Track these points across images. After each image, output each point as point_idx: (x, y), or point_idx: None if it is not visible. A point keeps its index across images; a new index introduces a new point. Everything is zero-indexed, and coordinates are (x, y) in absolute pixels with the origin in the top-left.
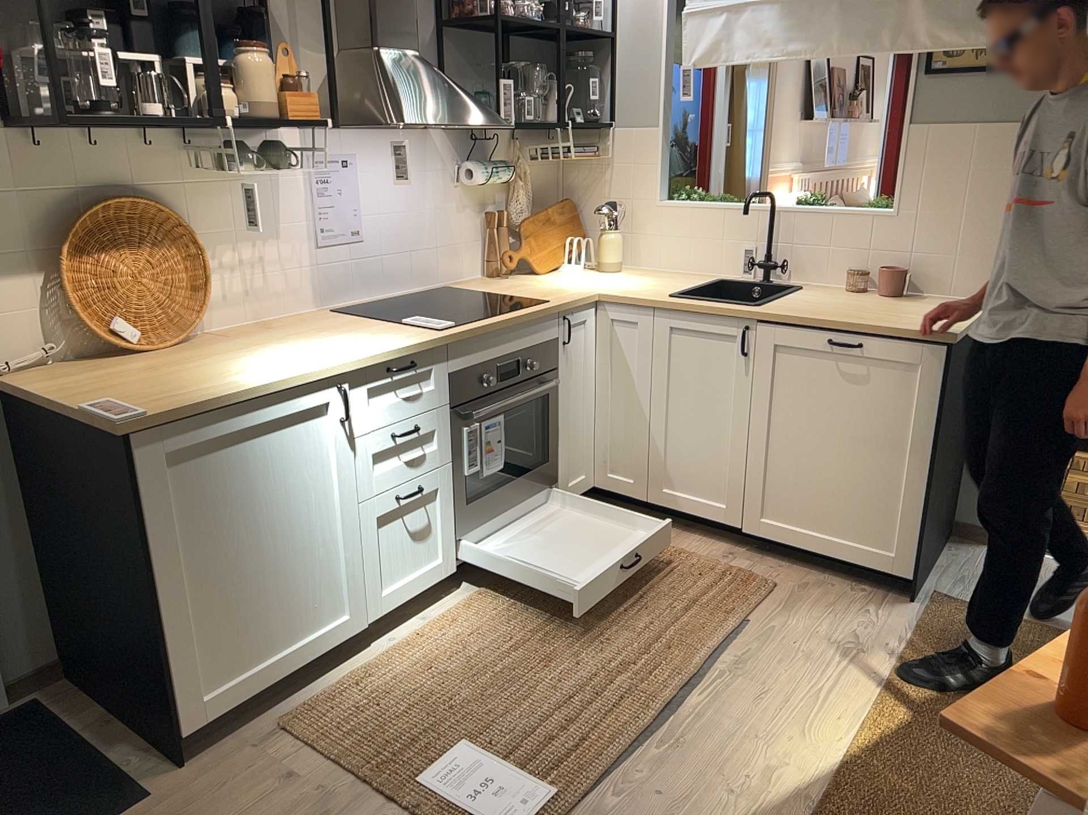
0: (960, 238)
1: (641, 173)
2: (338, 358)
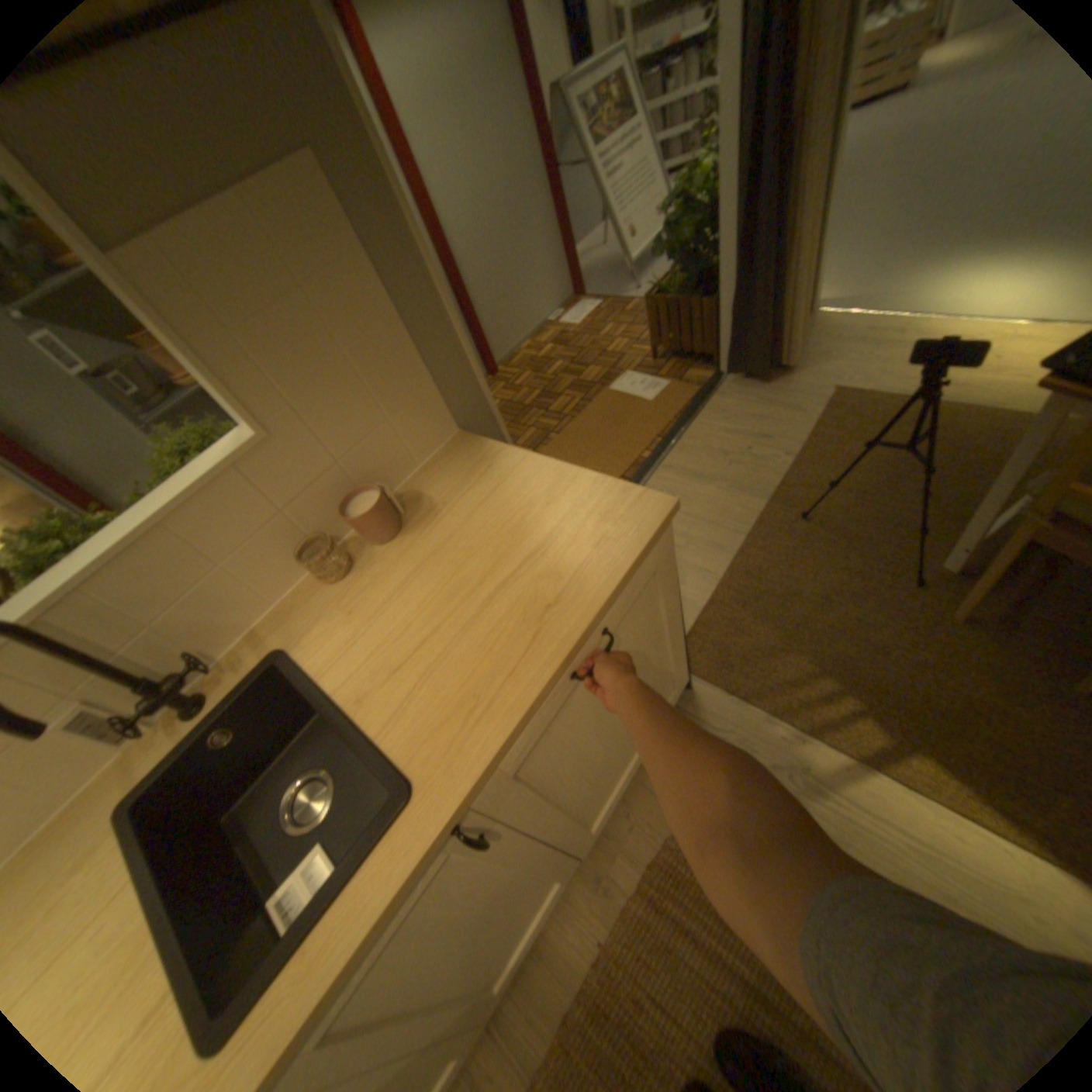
0: (373, 397)
1: None
2: None
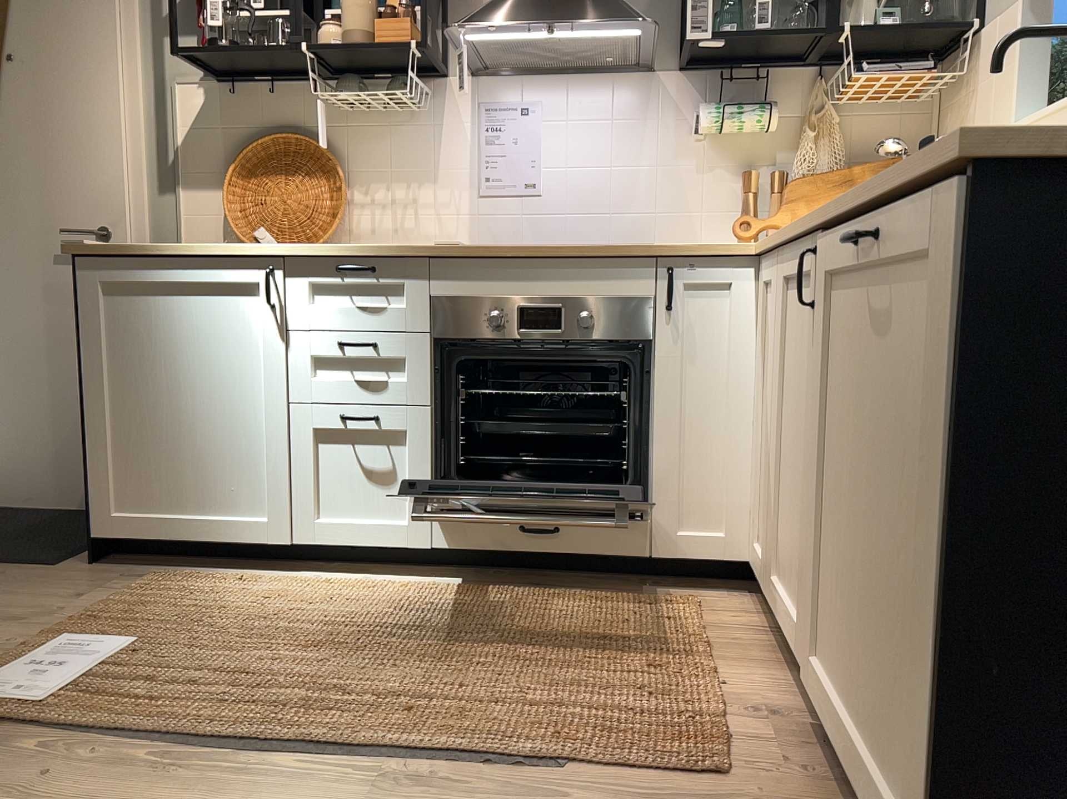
0: None
1: (997, 89)
2: (289, 246)
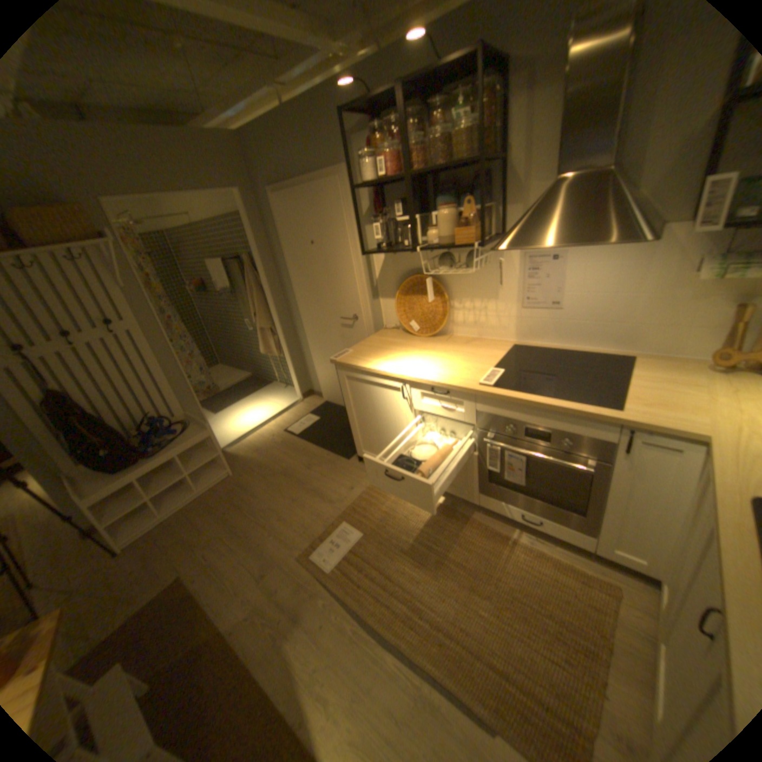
0: None
1: None
2: (411, 371)
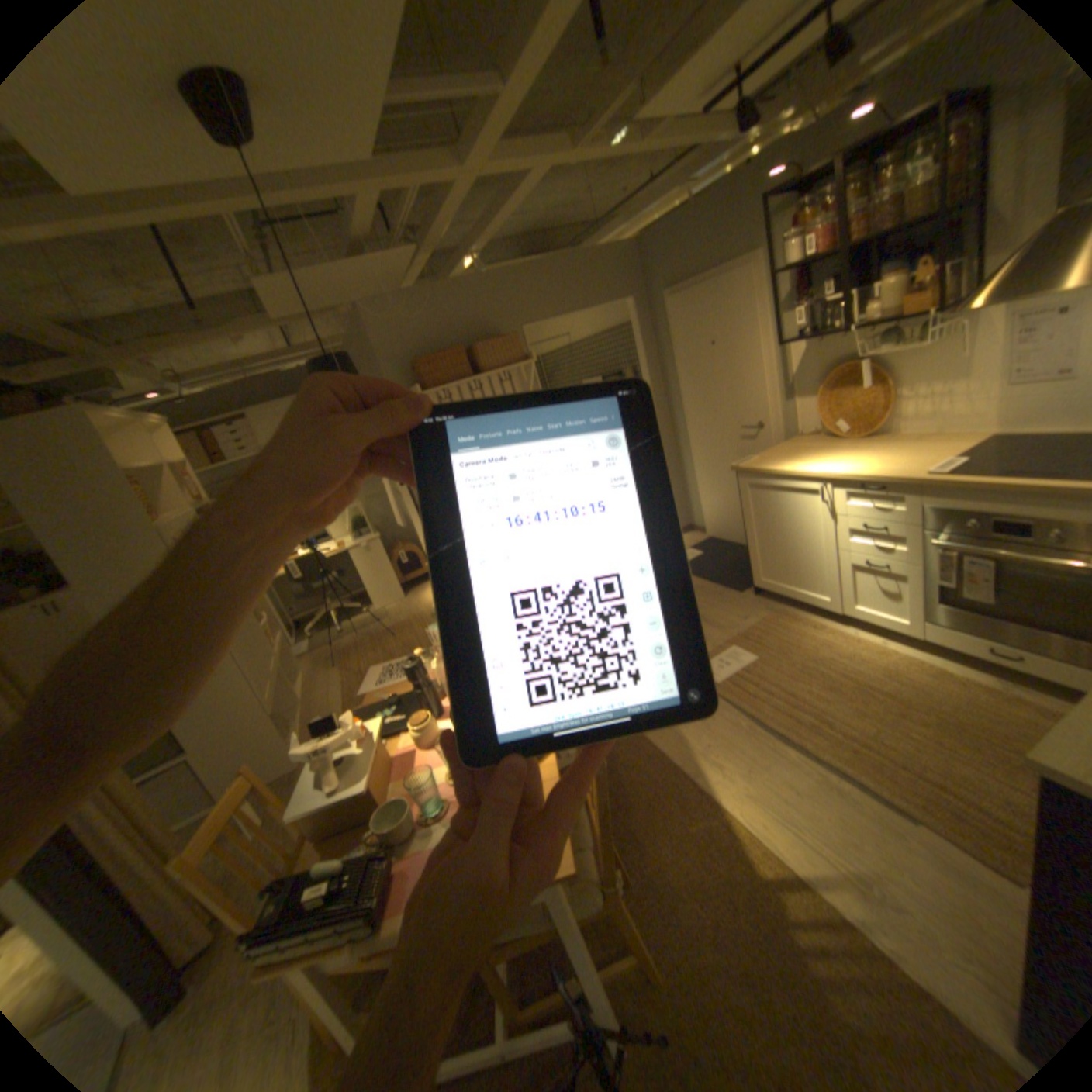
0: None
1: None
2: (834, 469)
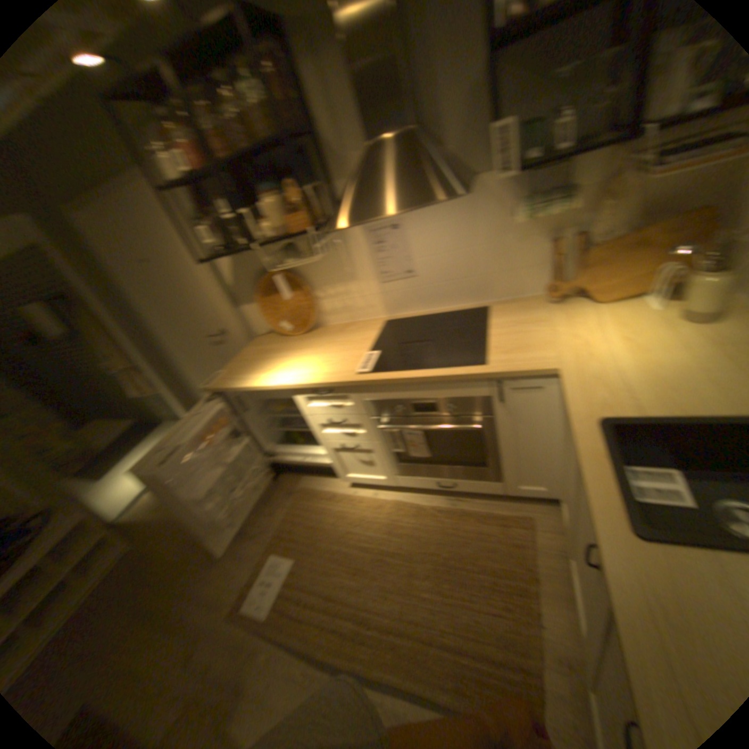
0: None
1: None
2: (285, 379)
